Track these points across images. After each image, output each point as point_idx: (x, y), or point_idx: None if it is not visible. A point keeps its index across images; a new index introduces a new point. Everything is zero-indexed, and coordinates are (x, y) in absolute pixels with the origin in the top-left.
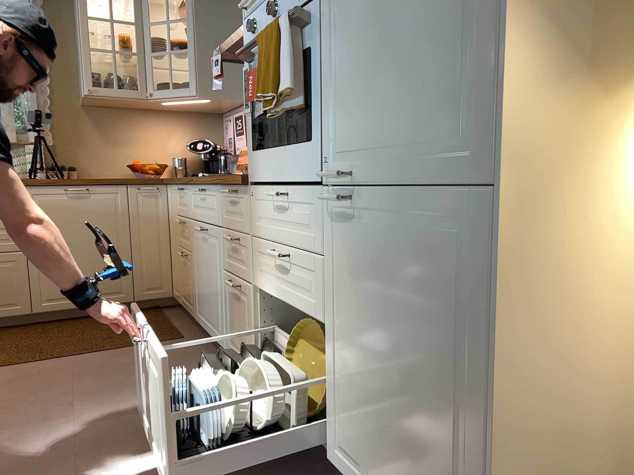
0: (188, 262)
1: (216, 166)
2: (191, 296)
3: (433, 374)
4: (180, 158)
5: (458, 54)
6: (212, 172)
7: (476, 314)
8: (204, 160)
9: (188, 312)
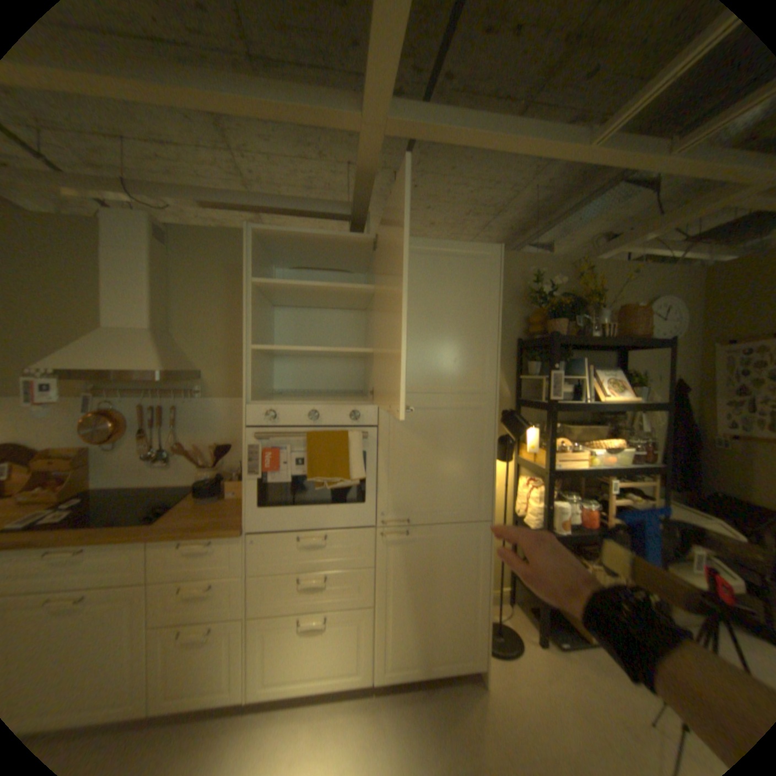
0: None
1: None
2: None
3: (458, 595)
4: None
5: (471, 477)
6: None
7: (479, 564)
8: None
9: None
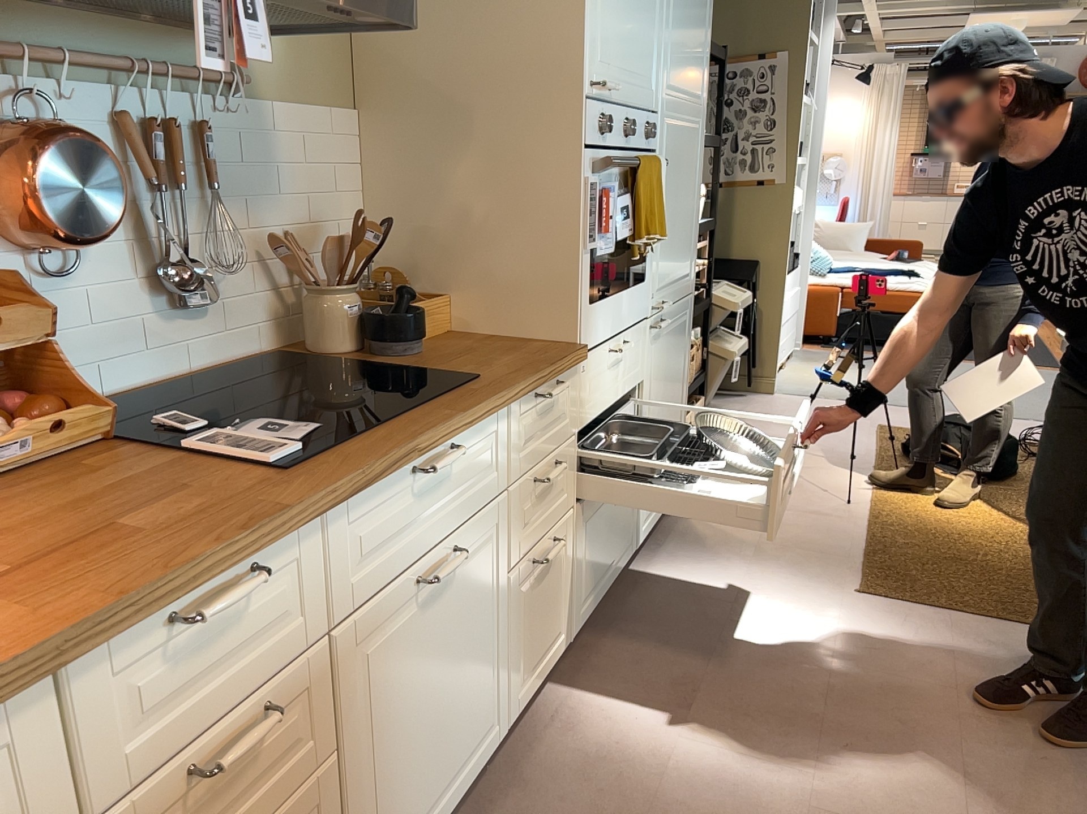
0: None
1: None
2: None
3: (676, 397)
4: None
5: (690, 232)
6: None
7: (686, 352)
8: None
9: None
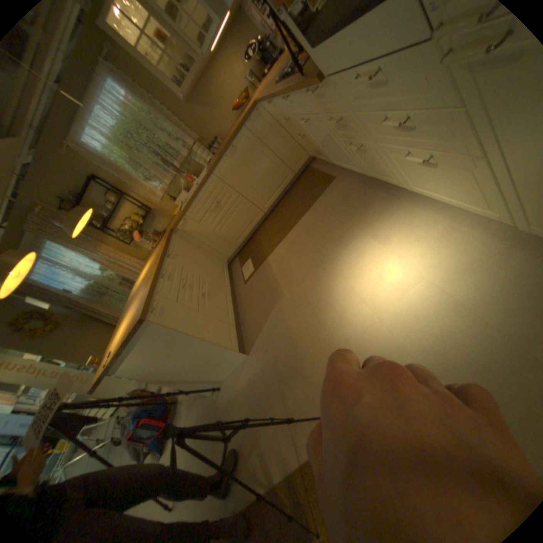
0: (308, 137)
1: (269, 52)
2: (324, 152)
3: None
4: (248, 71)
5: None
6: (271, 60)
7: None
8: (260, 56)
9: (327, 159)
